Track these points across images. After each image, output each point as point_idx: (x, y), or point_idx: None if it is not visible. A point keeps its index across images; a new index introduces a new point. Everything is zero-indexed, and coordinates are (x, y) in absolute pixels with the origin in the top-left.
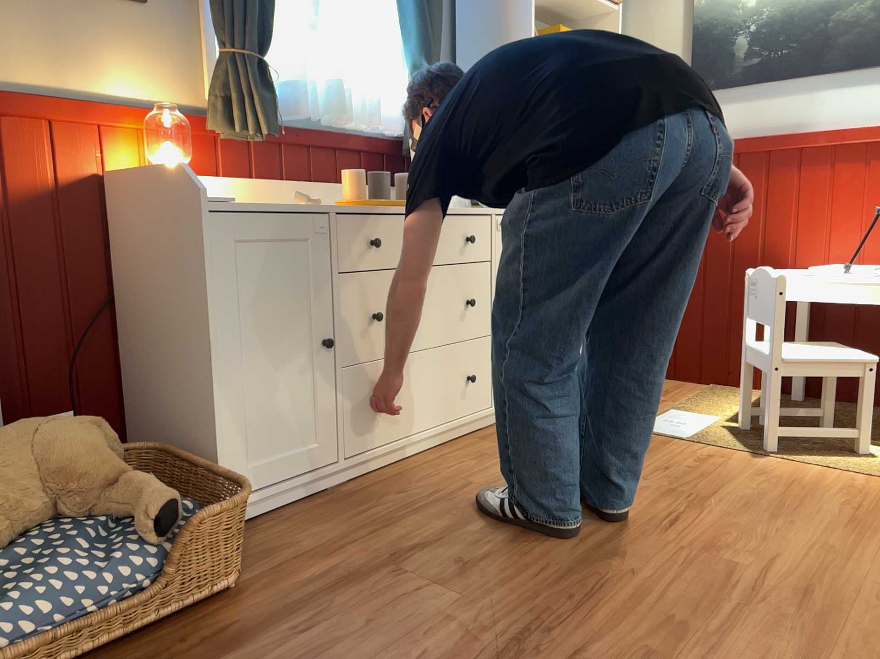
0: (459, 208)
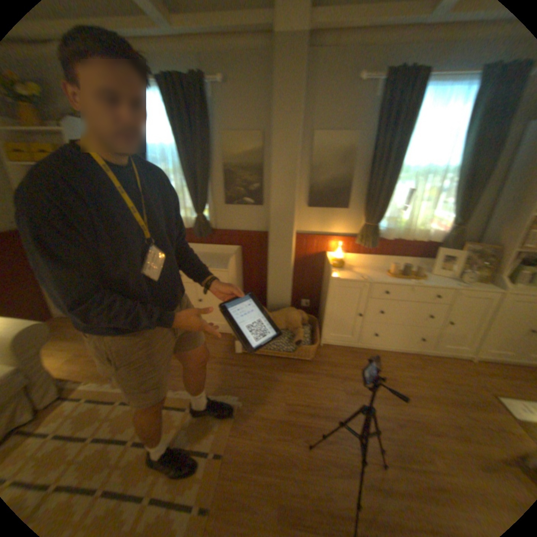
0: (439, 285)
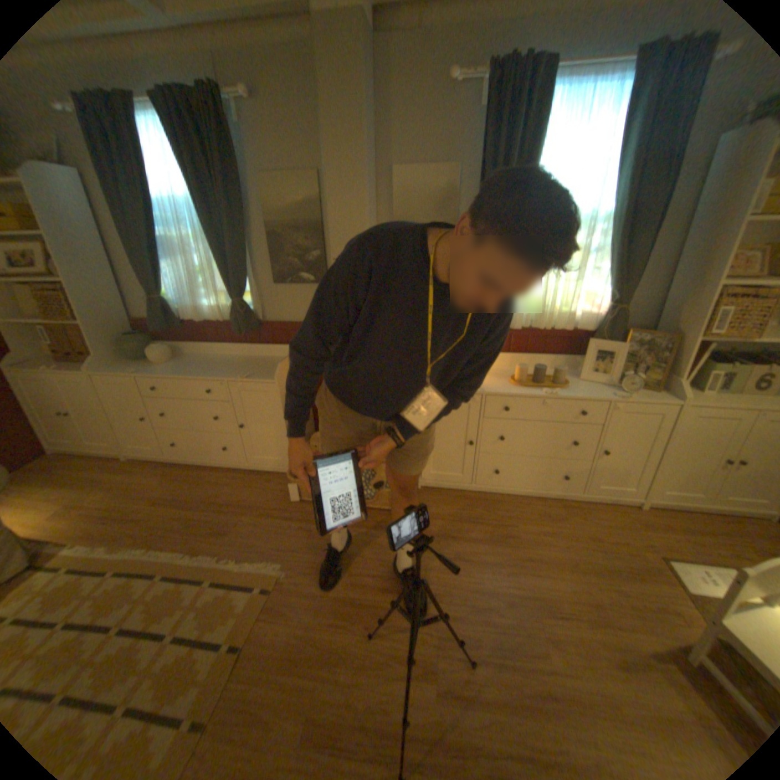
0: (584, 396)
